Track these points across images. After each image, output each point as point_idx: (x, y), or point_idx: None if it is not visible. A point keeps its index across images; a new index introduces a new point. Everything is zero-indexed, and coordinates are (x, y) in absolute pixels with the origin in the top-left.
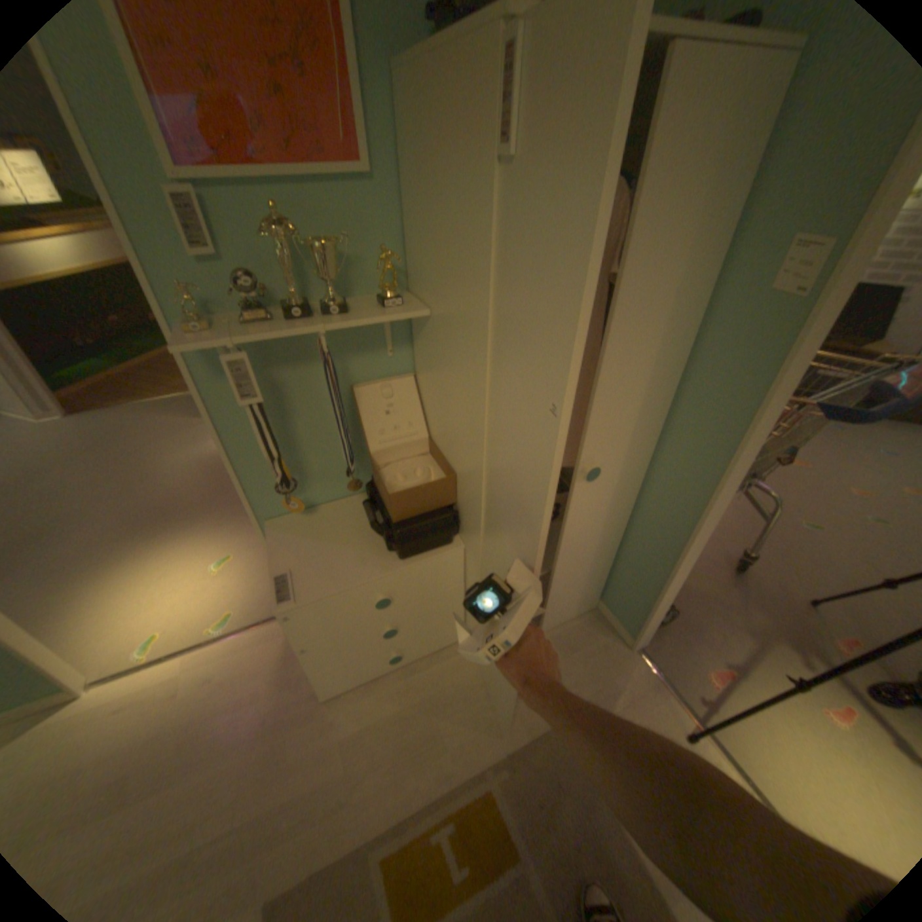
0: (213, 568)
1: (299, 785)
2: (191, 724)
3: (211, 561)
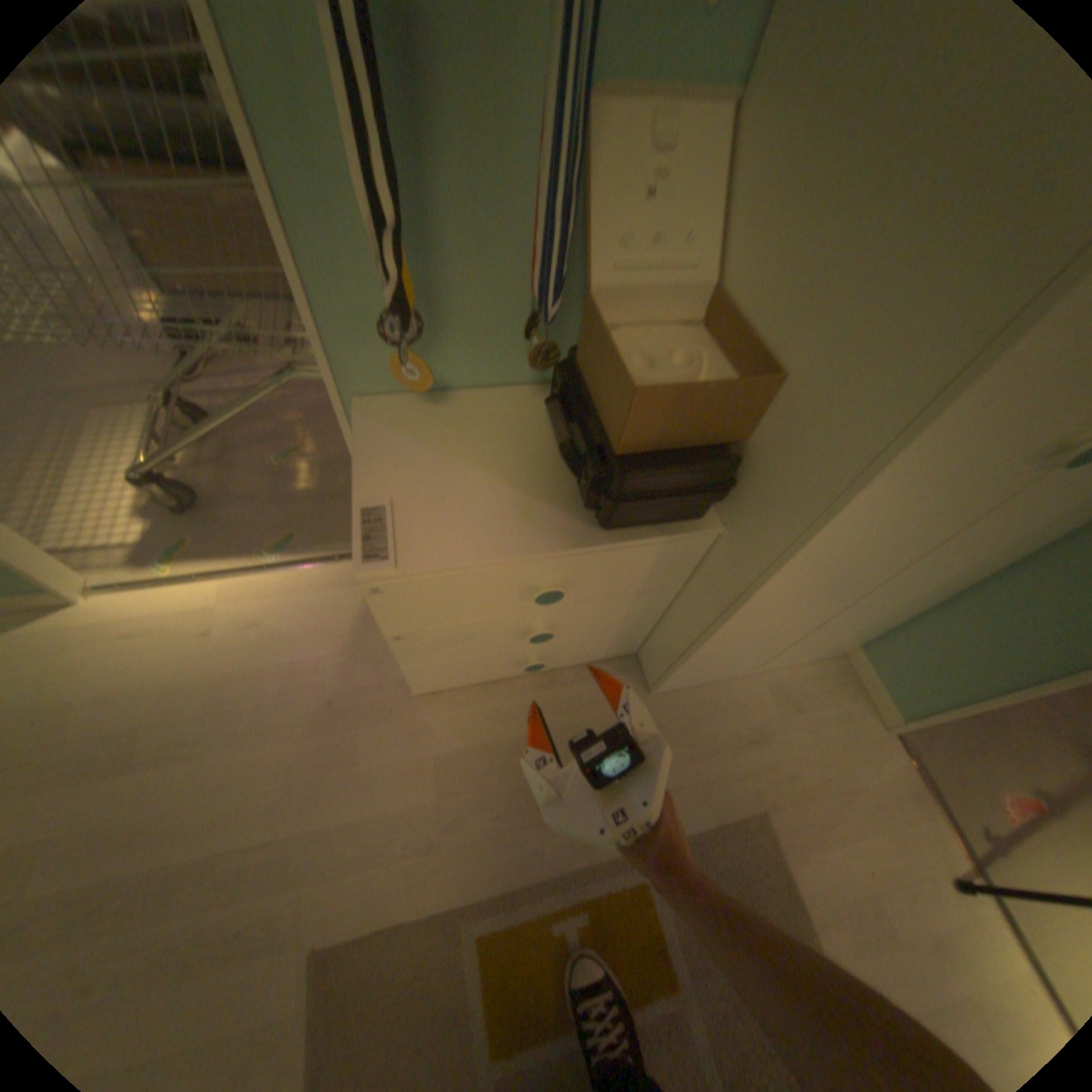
0: (274, 458)
1: (372, 803)
2: (227, 680)
3: (271, 447)
